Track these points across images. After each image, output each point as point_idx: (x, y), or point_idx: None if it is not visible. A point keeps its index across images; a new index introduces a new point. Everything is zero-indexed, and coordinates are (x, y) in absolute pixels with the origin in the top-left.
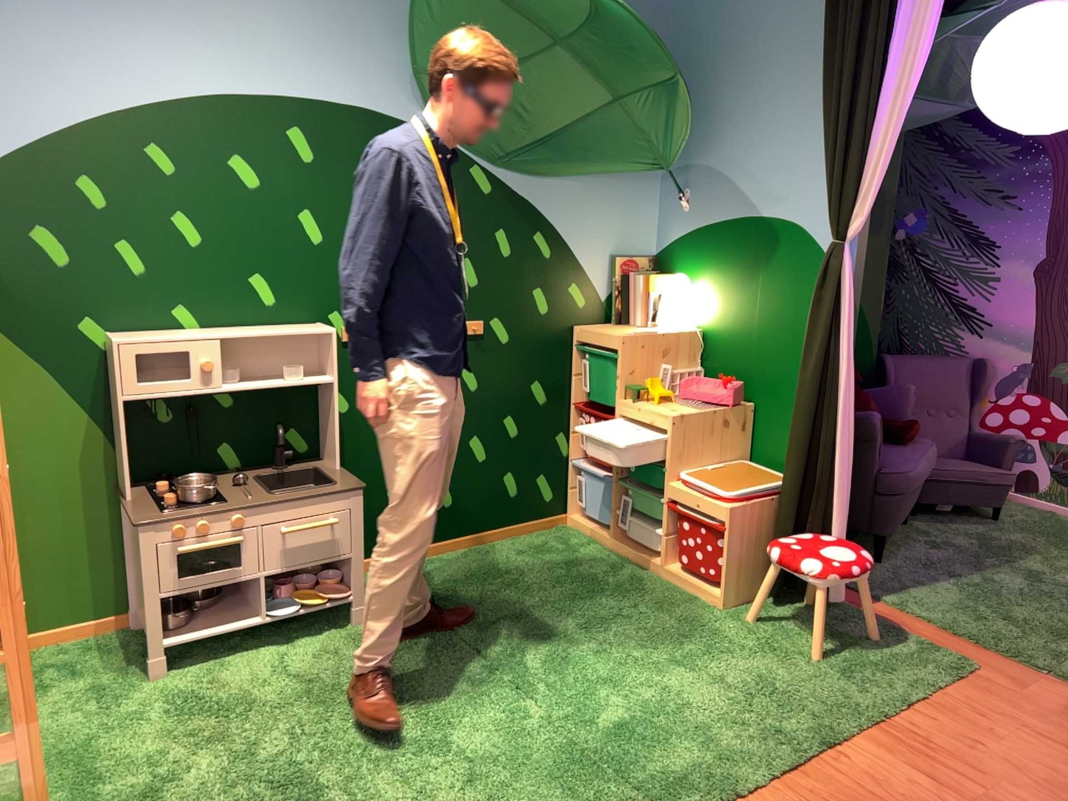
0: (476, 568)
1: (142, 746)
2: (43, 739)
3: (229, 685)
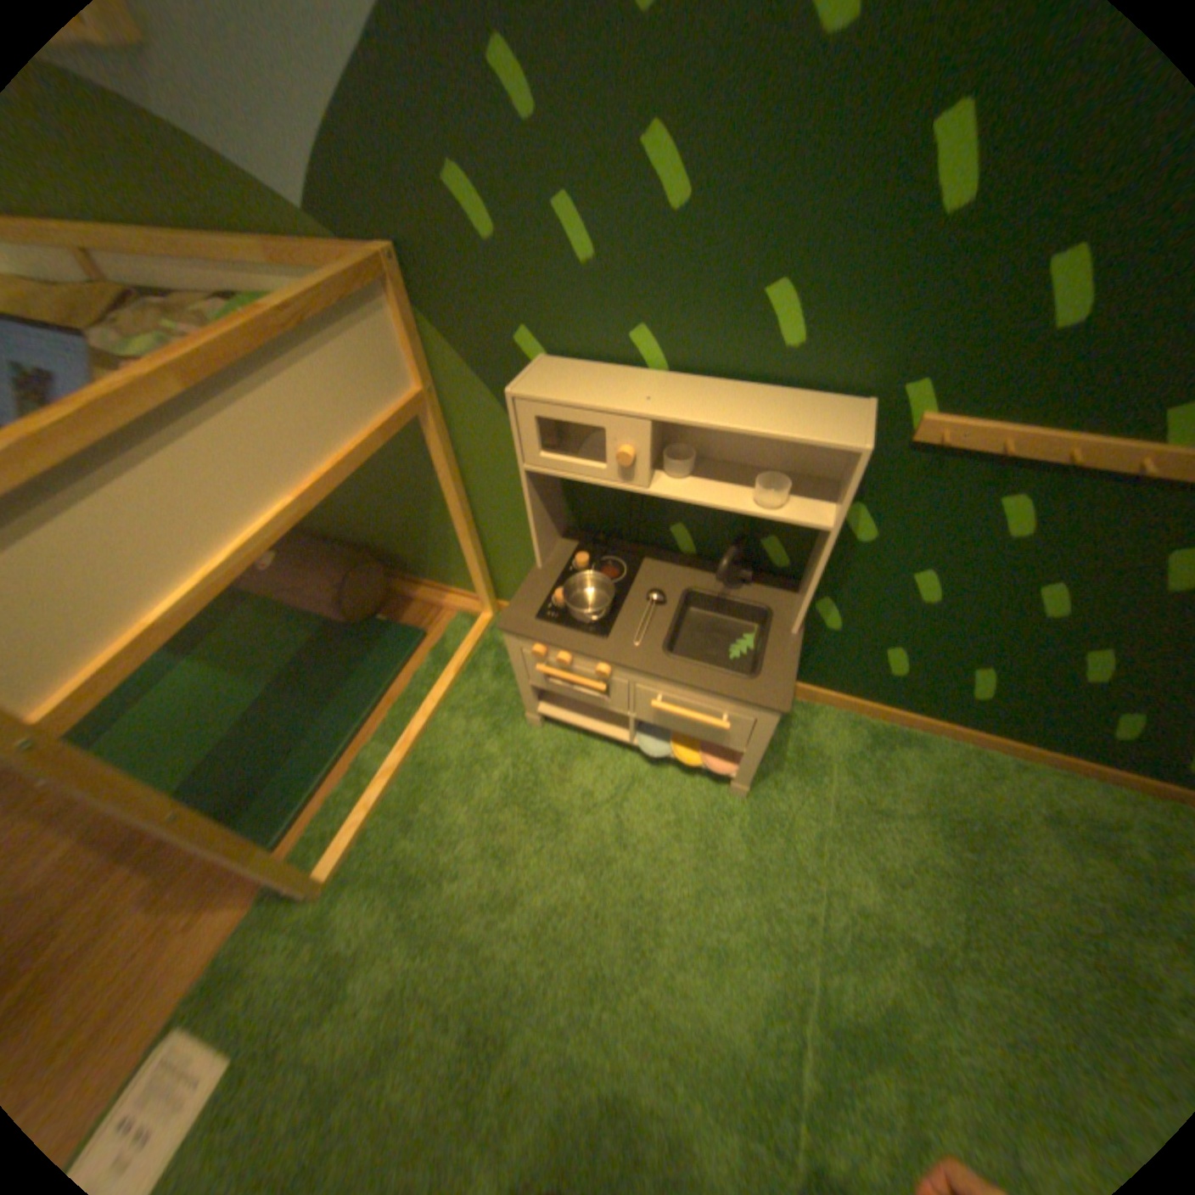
0: (960, 799)
1: (461, 809)
2: (427, 737)
3: (569, 784)
